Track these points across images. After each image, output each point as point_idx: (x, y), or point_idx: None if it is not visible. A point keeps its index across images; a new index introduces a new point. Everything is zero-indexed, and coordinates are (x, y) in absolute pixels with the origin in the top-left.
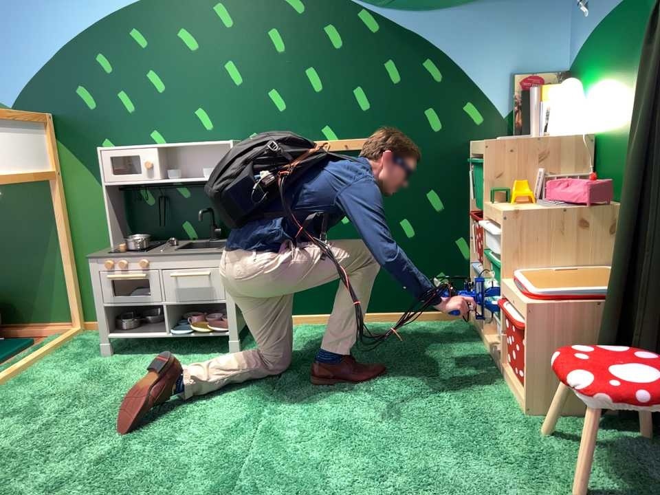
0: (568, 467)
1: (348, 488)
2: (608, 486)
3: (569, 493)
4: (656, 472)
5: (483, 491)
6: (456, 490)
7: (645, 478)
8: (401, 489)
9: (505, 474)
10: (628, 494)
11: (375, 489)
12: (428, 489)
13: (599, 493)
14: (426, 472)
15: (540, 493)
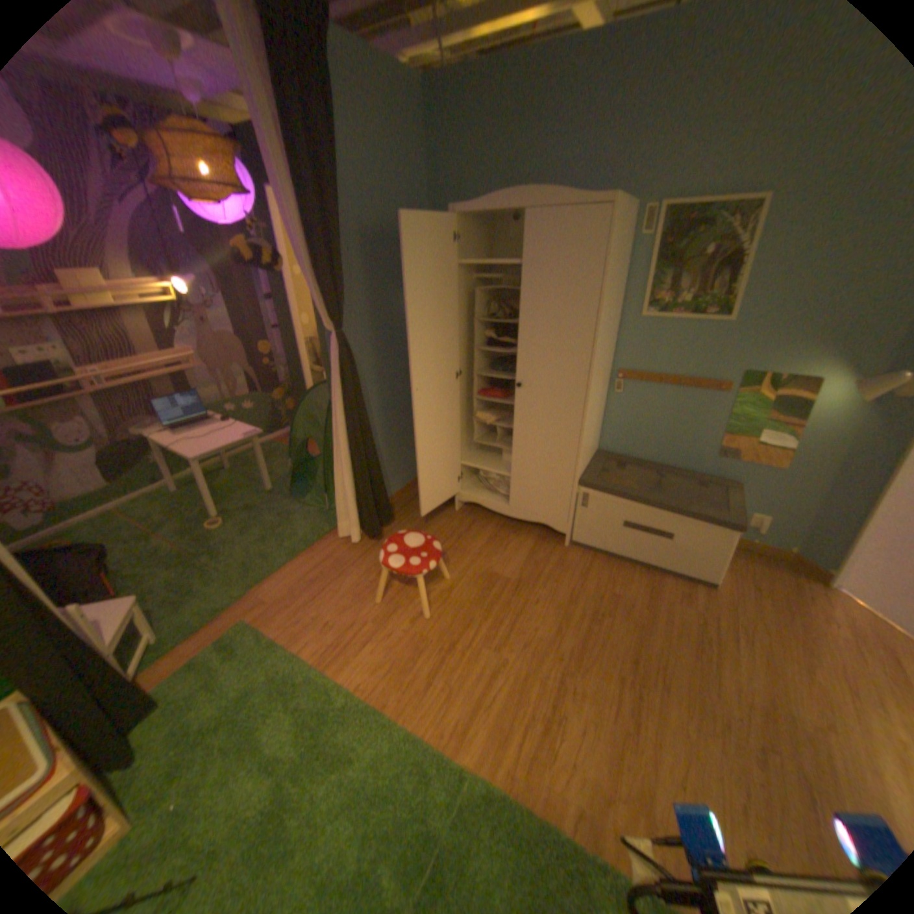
0: (205, 744)
1: (338, 823)
2: (214, 716)
3: (237, 724)
4: (180, 709)
5: (270, 757)
6: (282, 768)
7: (191, 709)
8: (309, 794)
9: (241, 763)
10: (217, 704)
11: (323, 808)
12: (295, 781)
13: (227, 714)
14: (278, 802)
15: (248, 734)
